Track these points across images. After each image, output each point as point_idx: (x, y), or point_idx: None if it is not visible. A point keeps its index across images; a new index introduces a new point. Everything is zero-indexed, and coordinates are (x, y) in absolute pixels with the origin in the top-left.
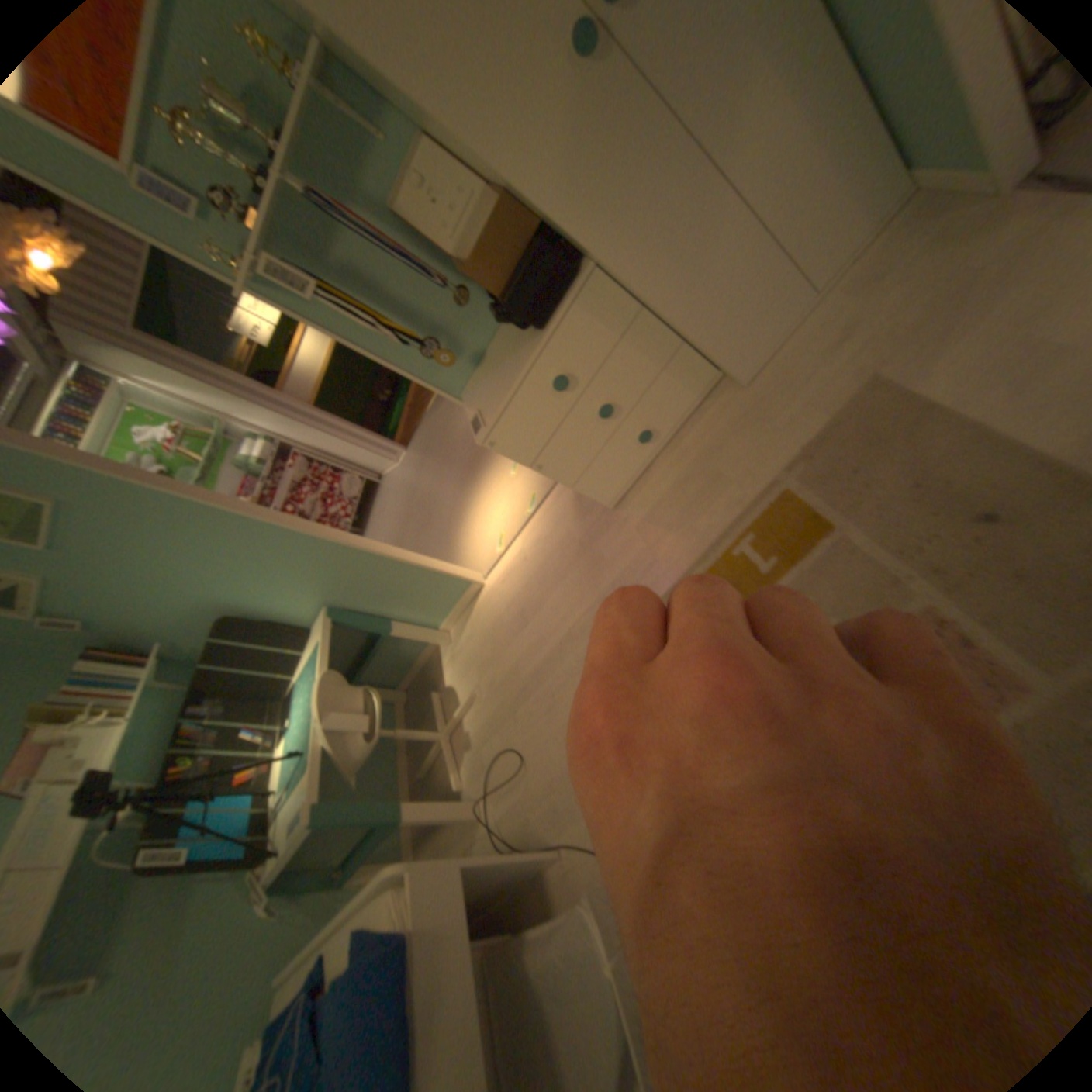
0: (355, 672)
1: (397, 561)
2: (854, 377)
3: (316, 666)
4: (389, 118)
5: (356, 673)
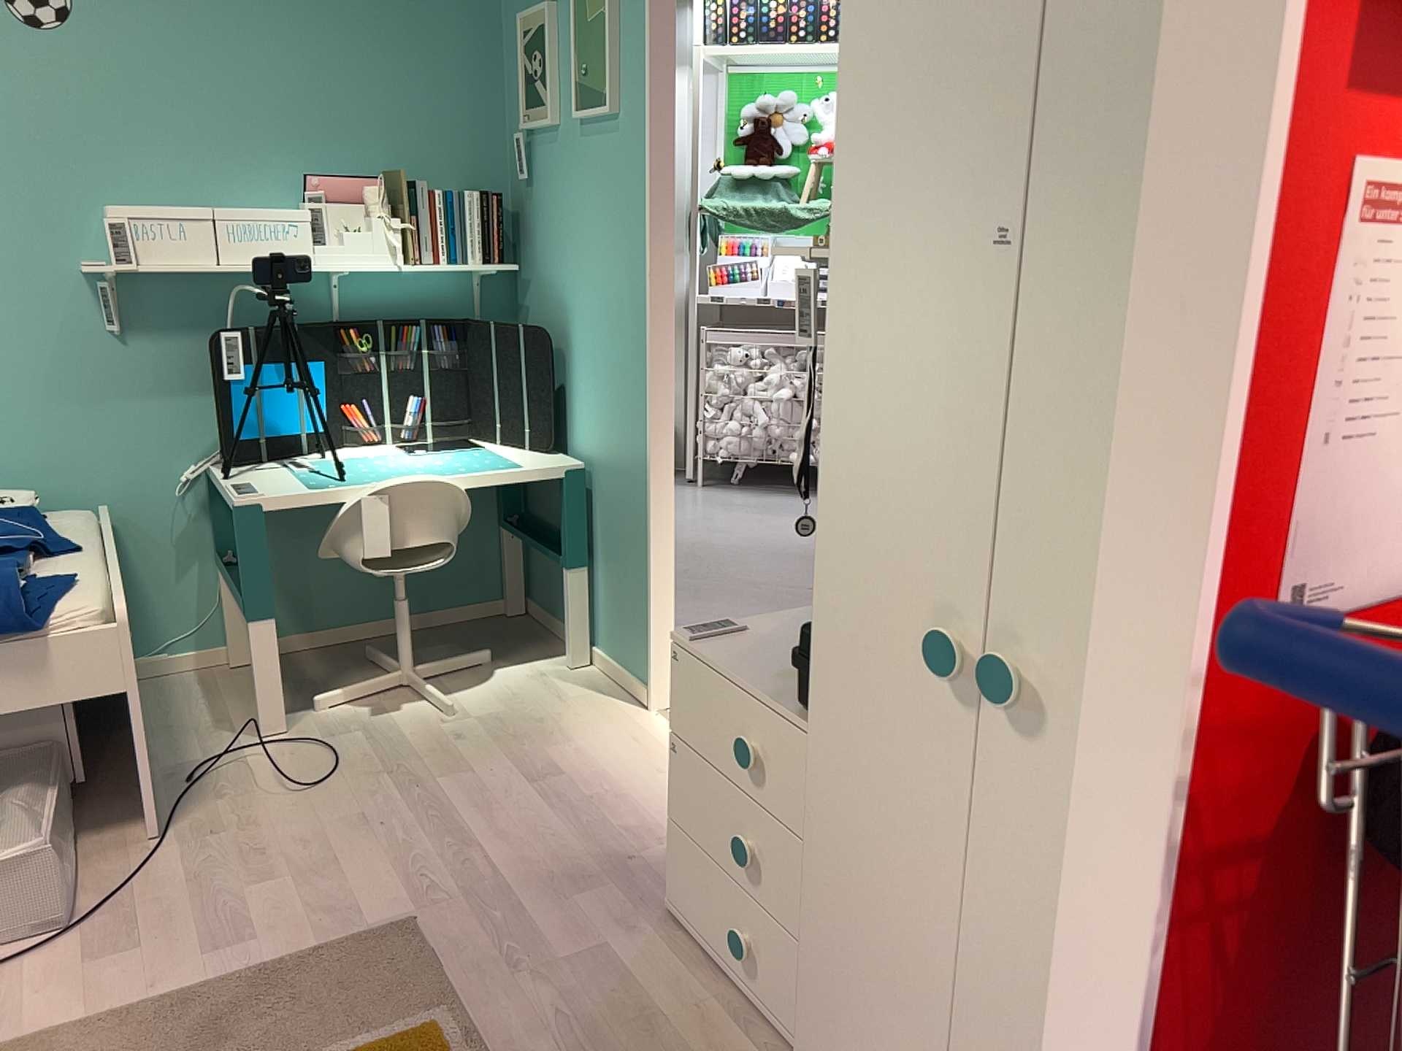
0: (531, 529)
1: (646, 555)
2: None
3: (475, 470)
4: None
5: (530, 531)
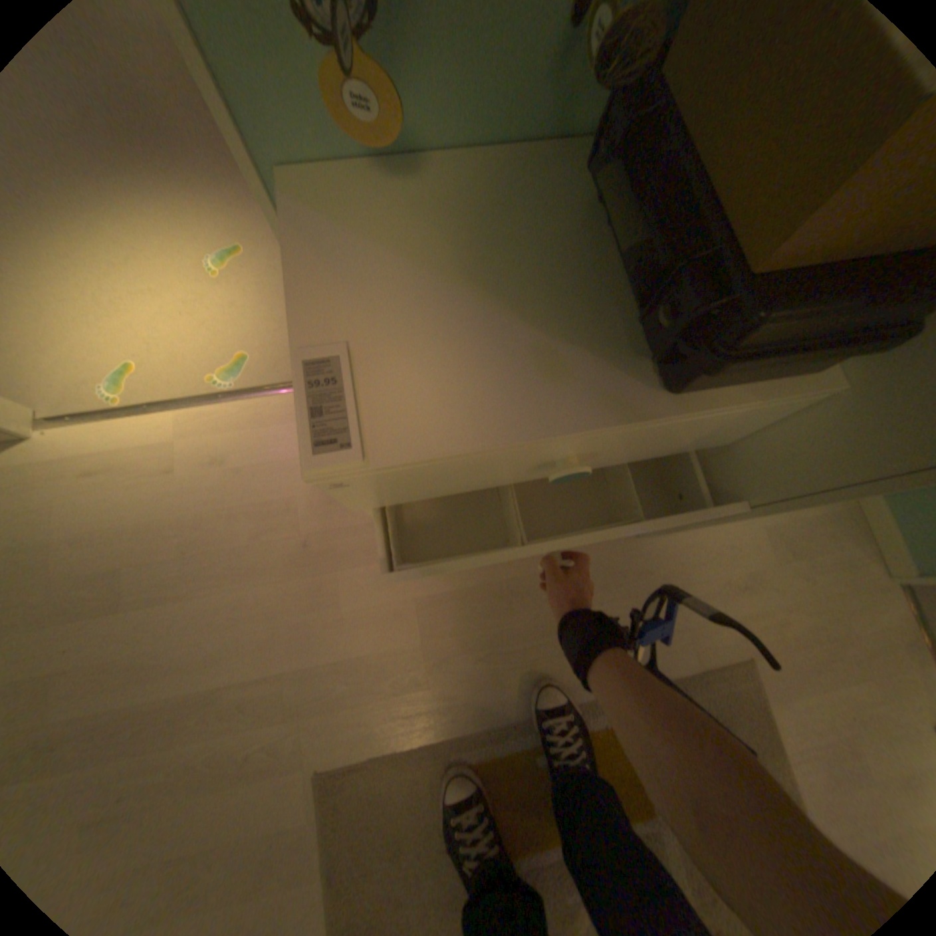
0: None
1: None
2: (738, 646)
3: None
4: None
5: None
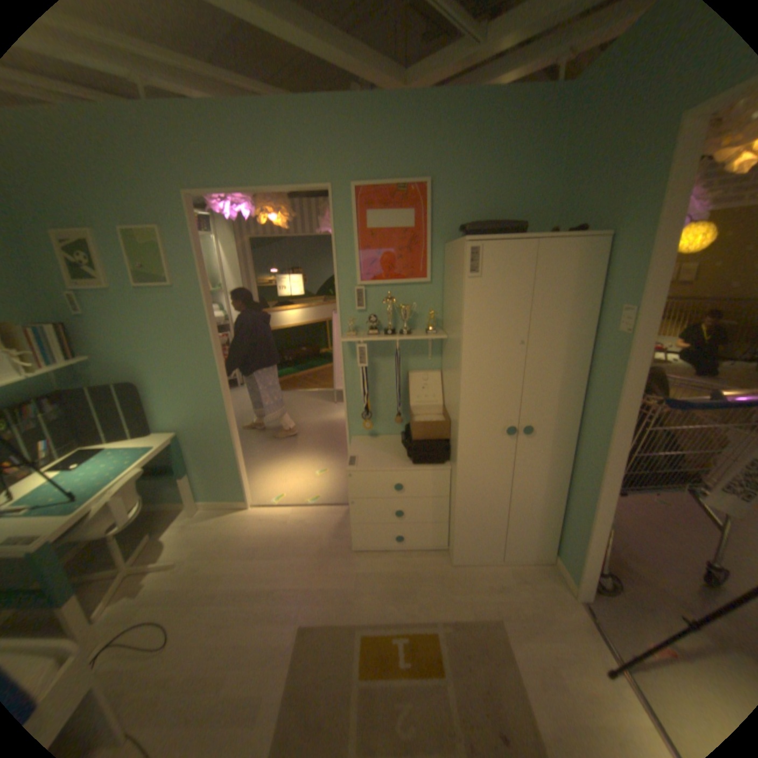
0: None
1: (232, 456)
2: (494, 614)
3: (135, 460)
4: (436, 359)
5: None
